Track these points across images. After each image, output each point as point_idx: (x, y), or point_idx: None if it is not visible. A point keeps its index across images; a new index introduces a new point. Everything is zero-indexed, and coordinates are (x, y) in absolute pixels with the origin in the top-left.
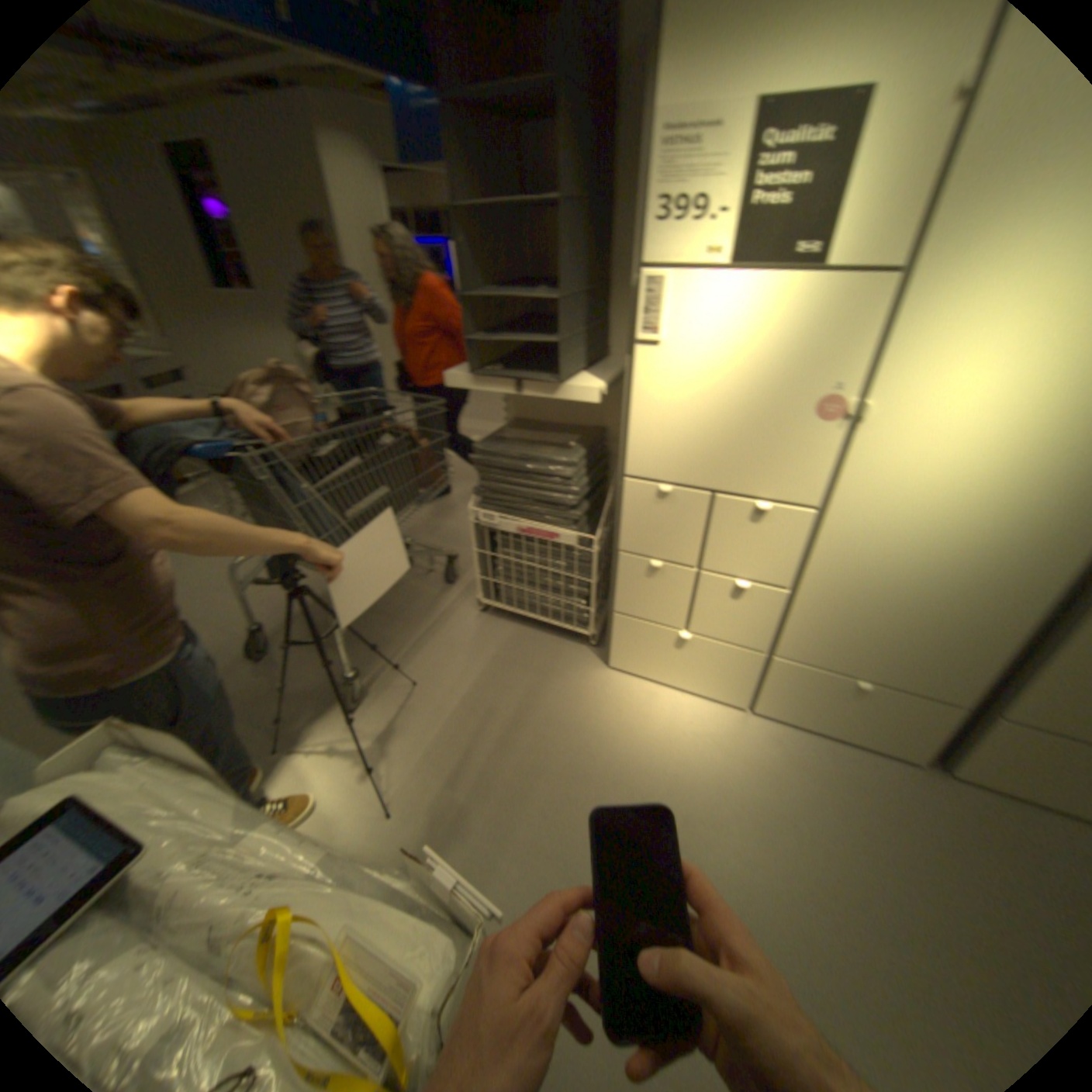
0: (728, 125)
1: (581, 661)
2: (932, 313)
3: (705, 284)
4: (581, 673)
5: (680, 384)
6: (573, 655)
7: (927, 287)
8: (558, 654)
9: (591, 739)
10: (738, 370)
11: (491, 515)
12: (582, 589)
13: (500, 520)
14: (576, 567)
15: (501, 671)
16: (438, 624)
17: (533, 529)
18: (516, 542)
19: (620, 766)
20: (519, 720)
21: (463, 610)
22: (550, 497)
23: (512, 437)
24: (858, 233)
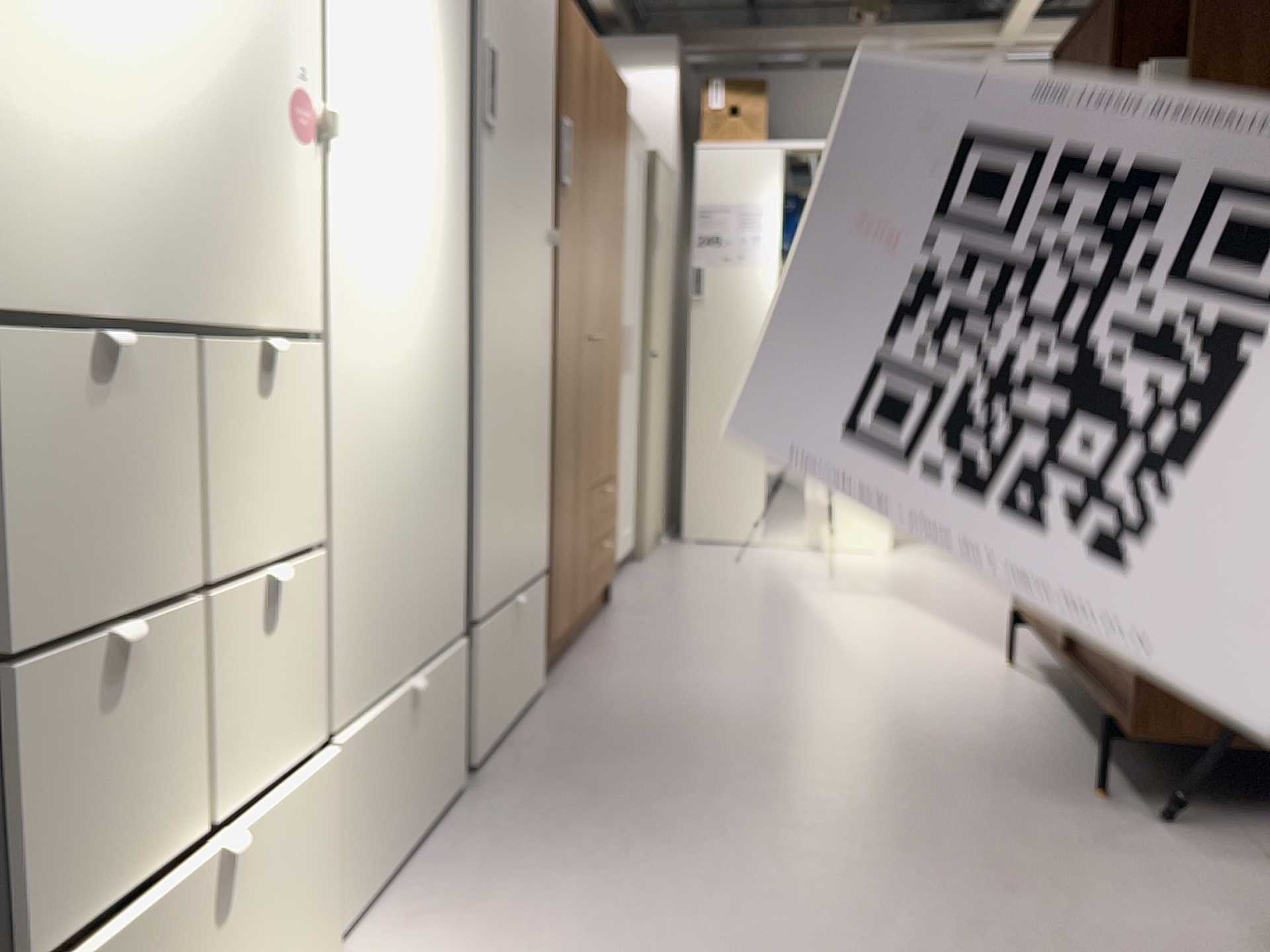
0: None
1: None
2: None
3: None
4: None
5: None
6: None
7: None
8: None
9: None
10: None
11: None
12: None
13: None
14: None
15: None
16: None
17: None
18: None
19: None
20: None
21: None
22: None
23: None
24: None
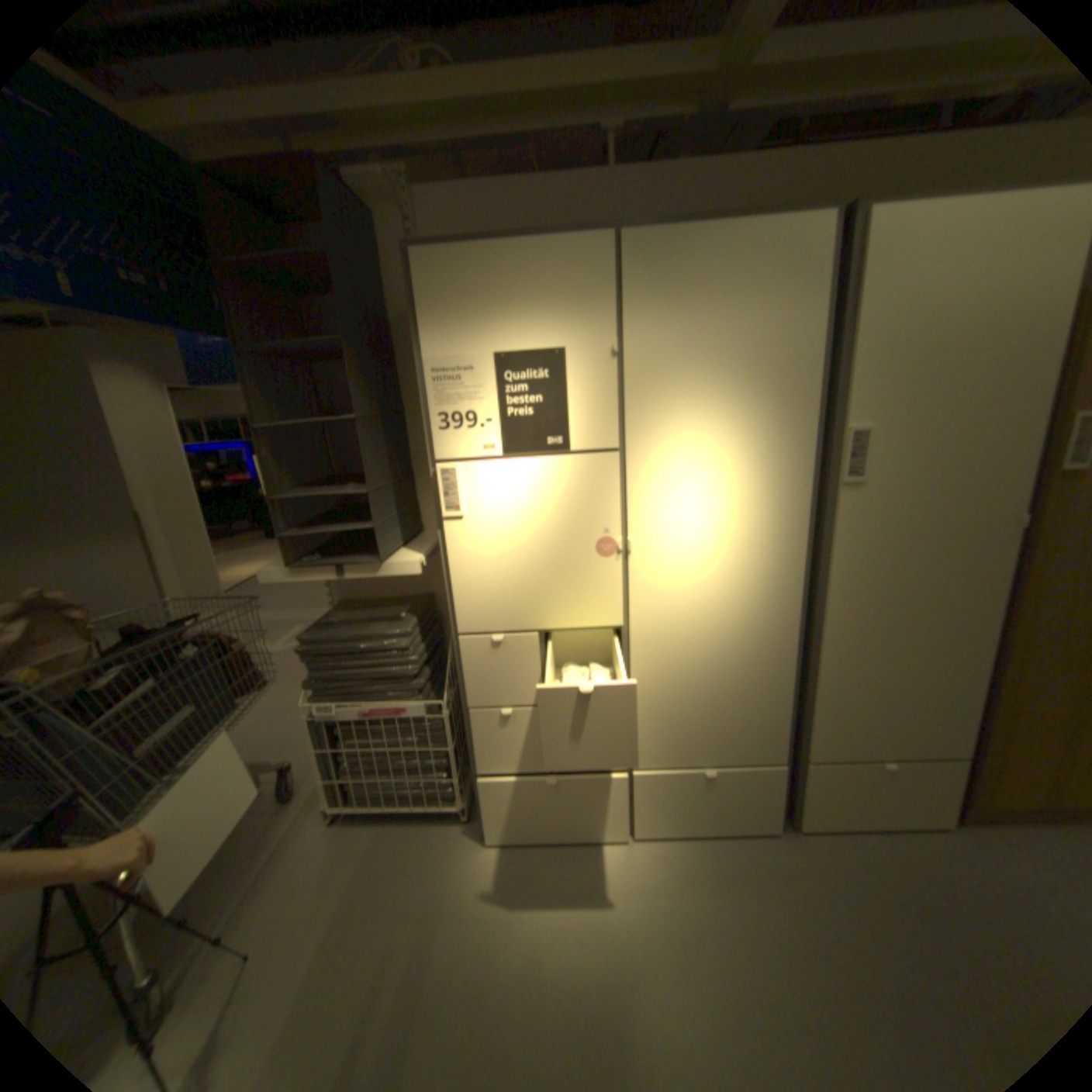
0: (475, 369)
1: (452, 846)
2: (645, 476)
3: (486, 471)
4: (455, 861)
5: (486, 547)
6: (442, 842)
7: (636, 460)
8: (425, 847)
9: (480, 939)
10: (528, 529)
11: (323, 707)
12: (438, 761)
13: (334, 710)
14: (426, 738)
15: (359, 894)
16: (269, 862)
17: (373, 710)
18: (357, 729)
19: (519, 959)
20: (391, 951)
21: (301, 832)
22: (386, 672)
23: (336, 620)
24: (582, 430)
